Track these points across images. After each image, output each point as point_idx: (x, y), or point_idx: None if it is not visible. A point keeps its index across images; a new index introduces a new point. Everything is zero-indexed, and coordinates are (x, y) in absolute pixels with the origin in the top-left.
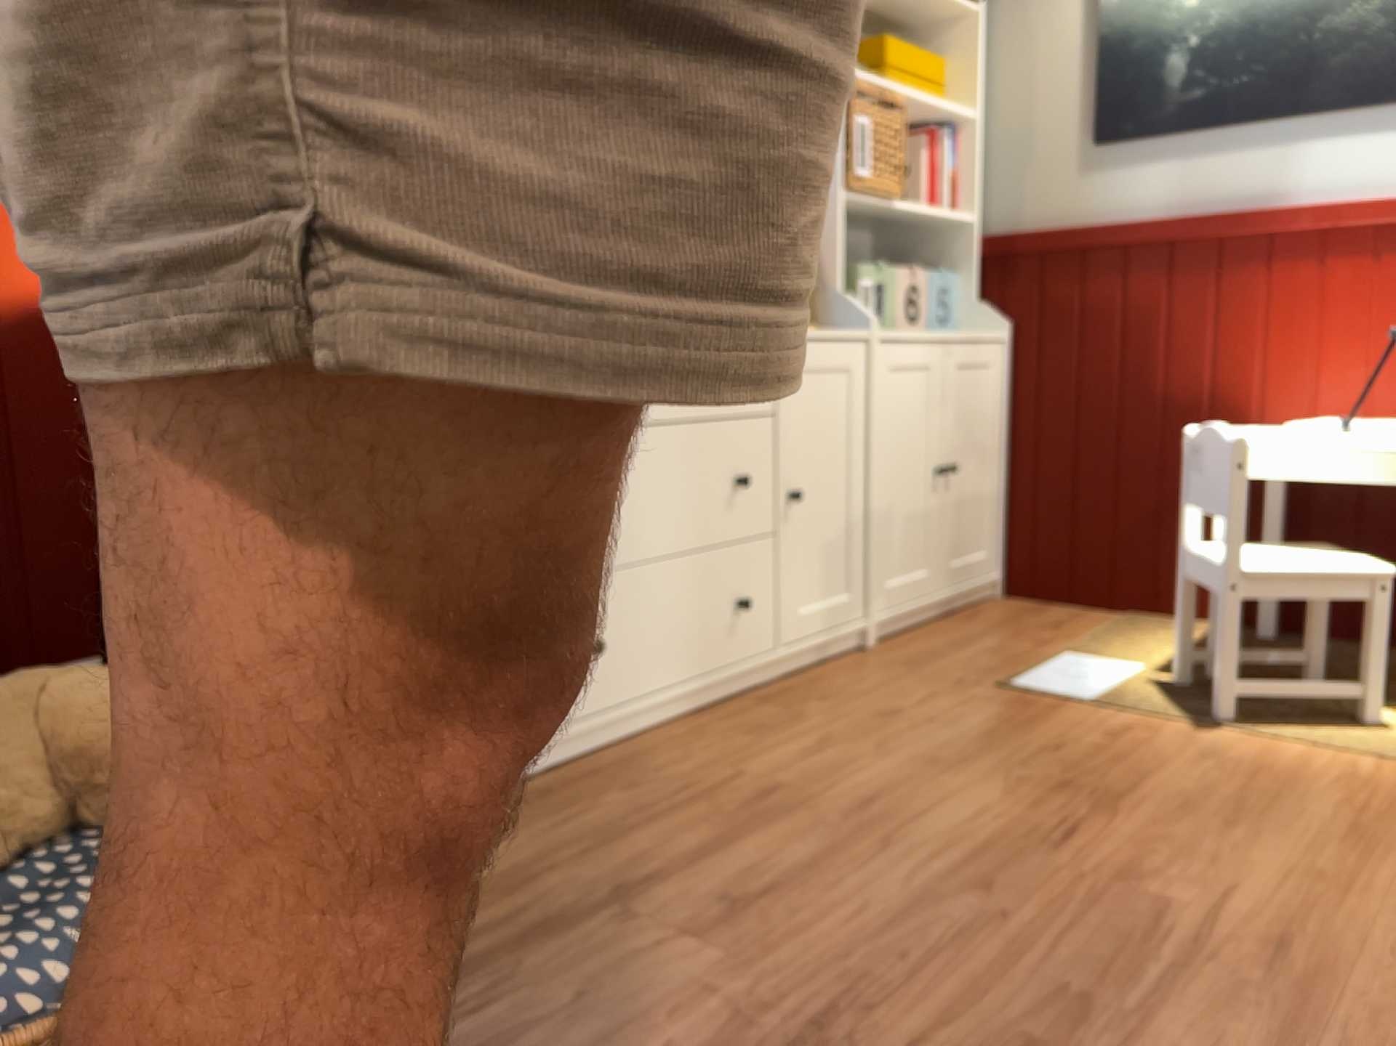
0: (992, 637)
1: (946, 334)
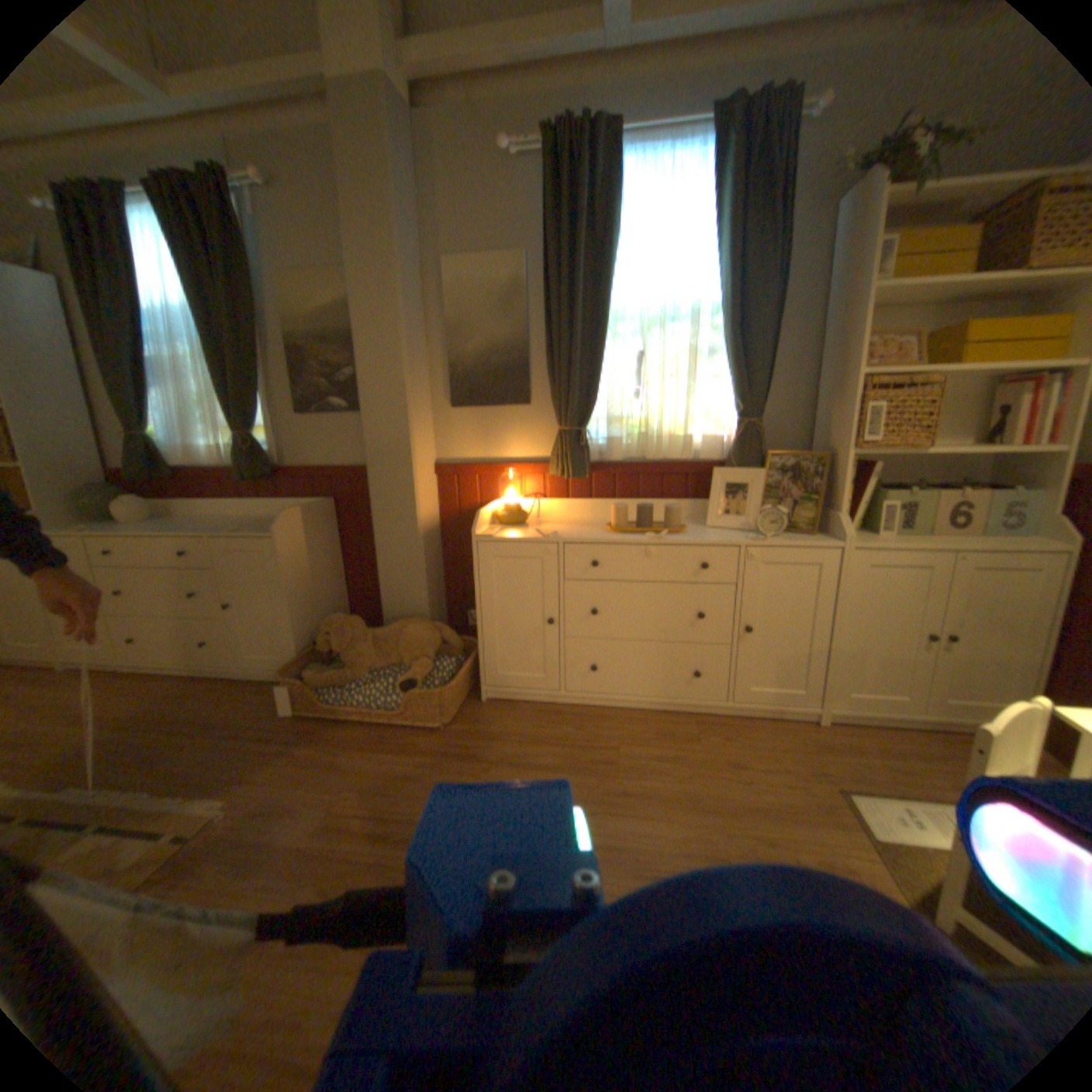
0: (928, 765)
1: (972, 544)
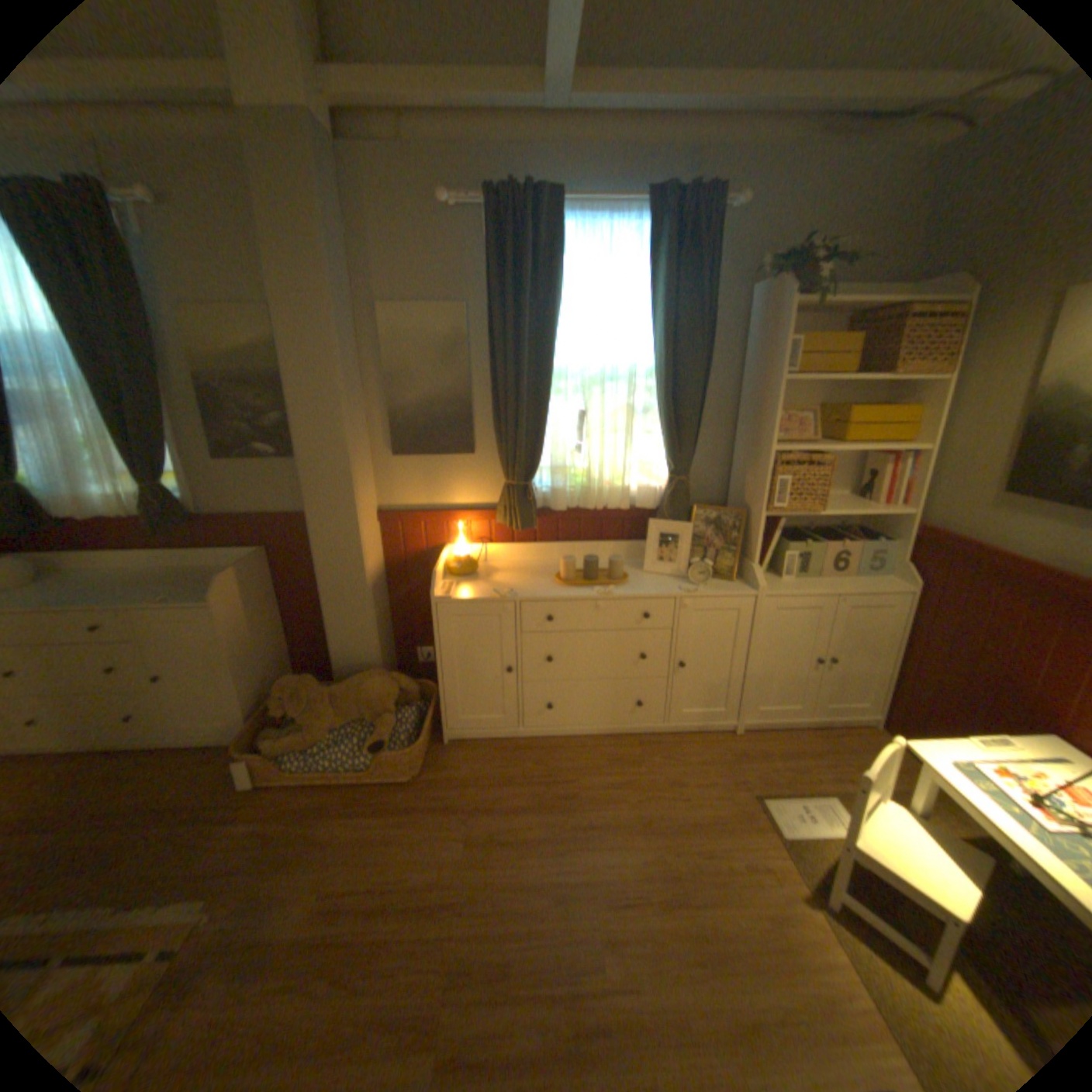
0: (816, 762)
1: (849, 588)
